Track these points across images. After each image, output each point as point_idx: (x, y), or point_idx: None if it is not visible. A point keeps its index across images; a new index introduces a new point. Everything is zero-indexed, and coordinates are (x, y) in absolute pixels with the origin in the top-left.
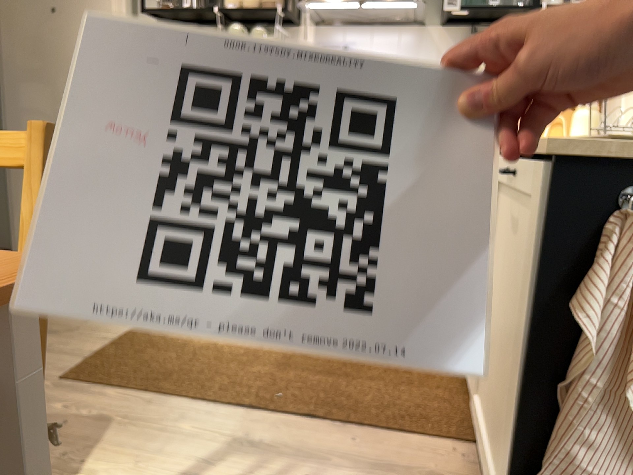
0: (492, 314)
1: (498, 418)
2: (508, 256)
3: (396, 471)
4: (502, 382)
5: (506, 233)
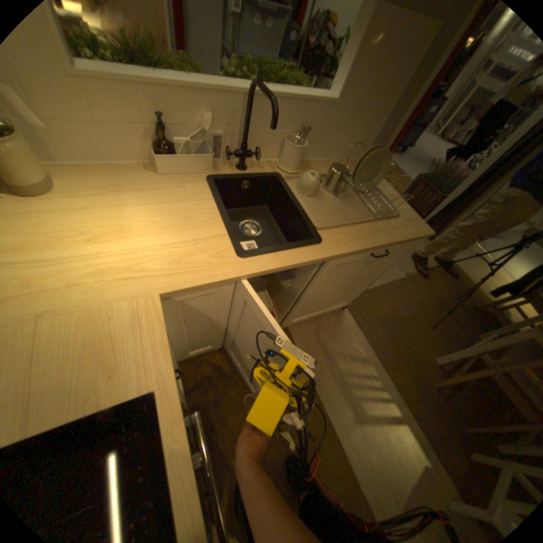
0: (306, 302)
1: (323, 307)
2: (337, 279)
3: (321, 353)
4: (329, 300)
5: (331, 277)
